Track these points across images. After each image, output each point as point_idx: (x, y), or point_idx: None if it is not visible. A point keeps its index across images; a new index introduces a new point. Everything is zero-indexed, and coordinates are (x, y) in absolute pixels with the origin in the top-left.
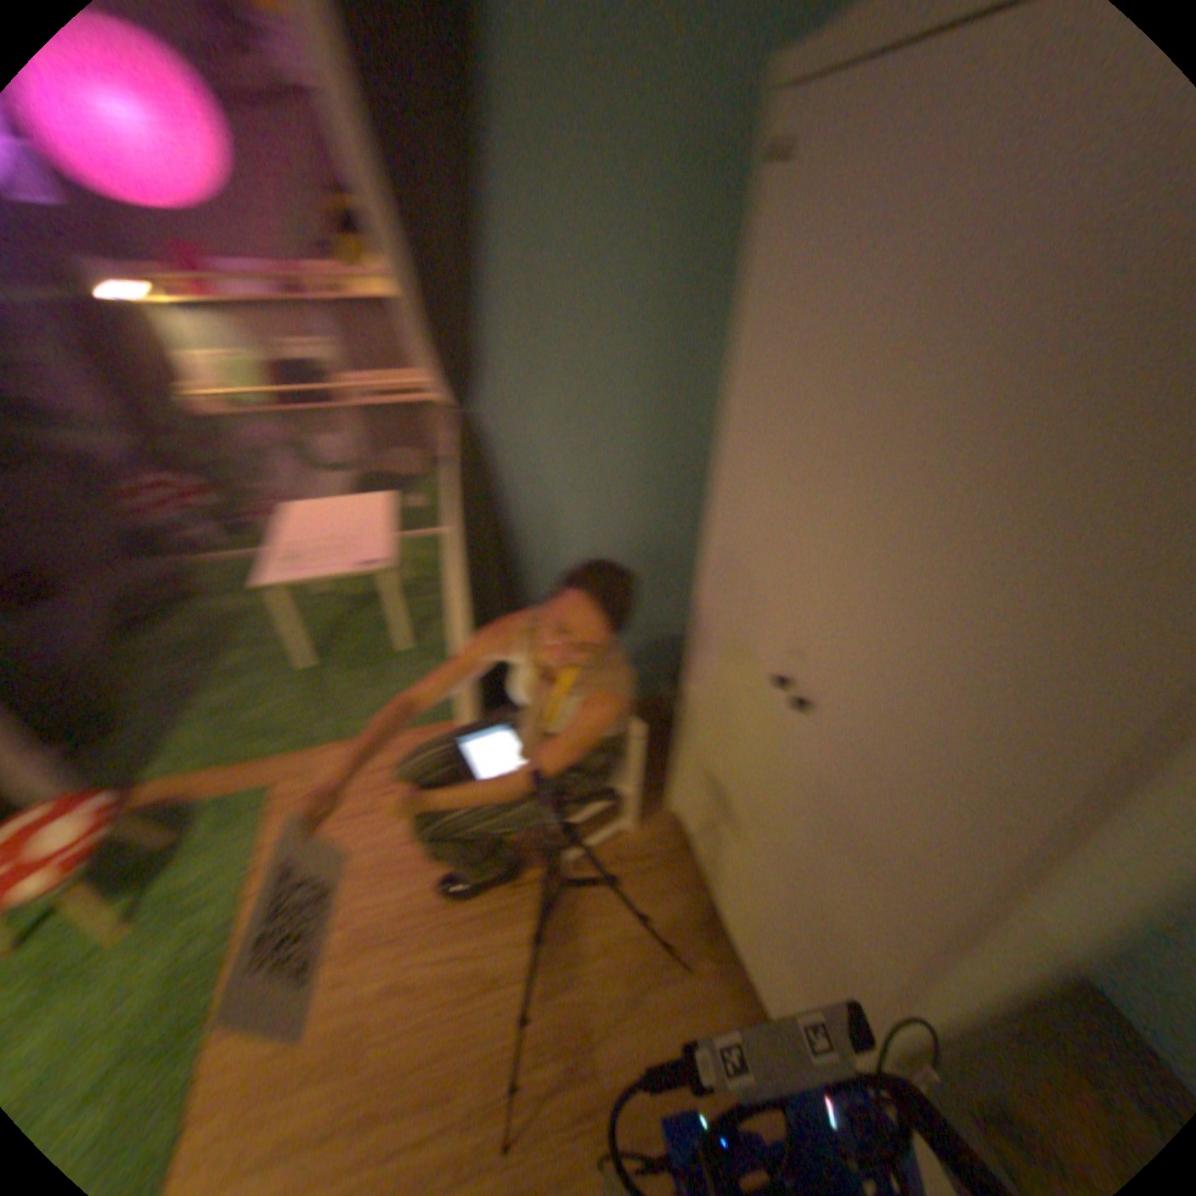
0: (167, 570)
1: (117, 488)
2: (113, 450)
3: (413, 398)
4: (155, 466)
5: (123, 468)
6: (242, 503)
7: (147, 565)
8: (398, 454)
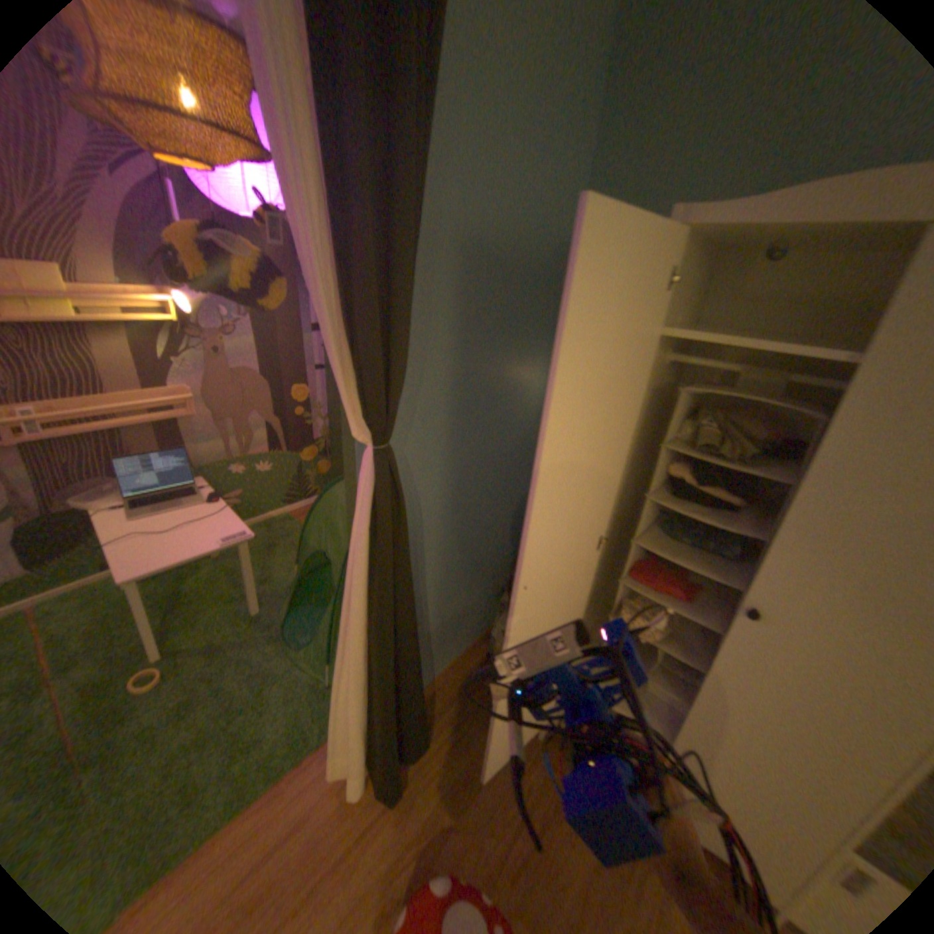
0: None
1: None
2: None
3: (112, 421)
4: None
5: None
6: None
7: None
8: (94, 484)
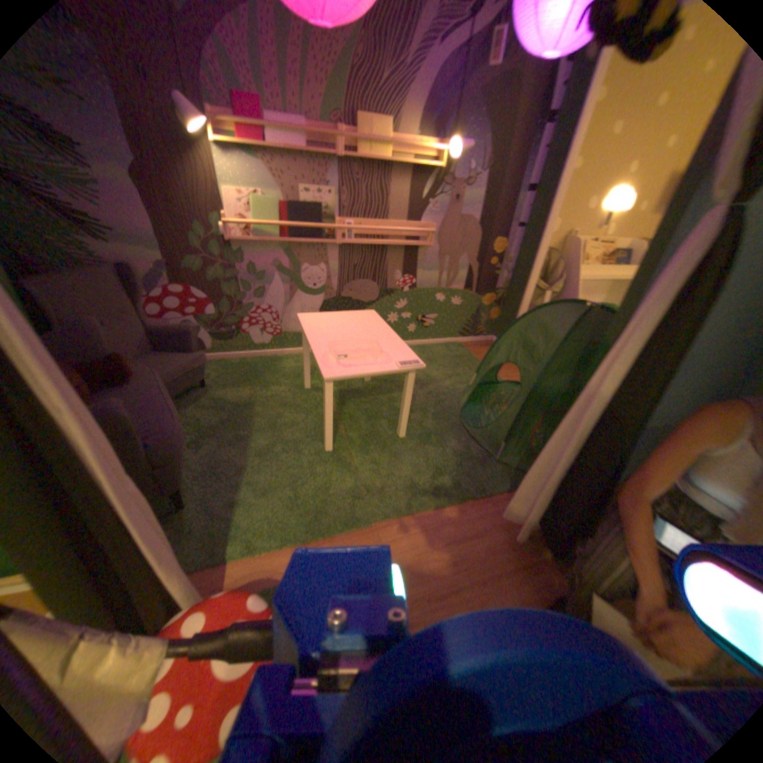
0: (195, 361)
1: (147, 293)
2: (151, 260)
3: (383, 242)
4: (181, 277)
5: (155, 277)
6: (240, 313)
7: (178, 357)
8: (361, 284)
